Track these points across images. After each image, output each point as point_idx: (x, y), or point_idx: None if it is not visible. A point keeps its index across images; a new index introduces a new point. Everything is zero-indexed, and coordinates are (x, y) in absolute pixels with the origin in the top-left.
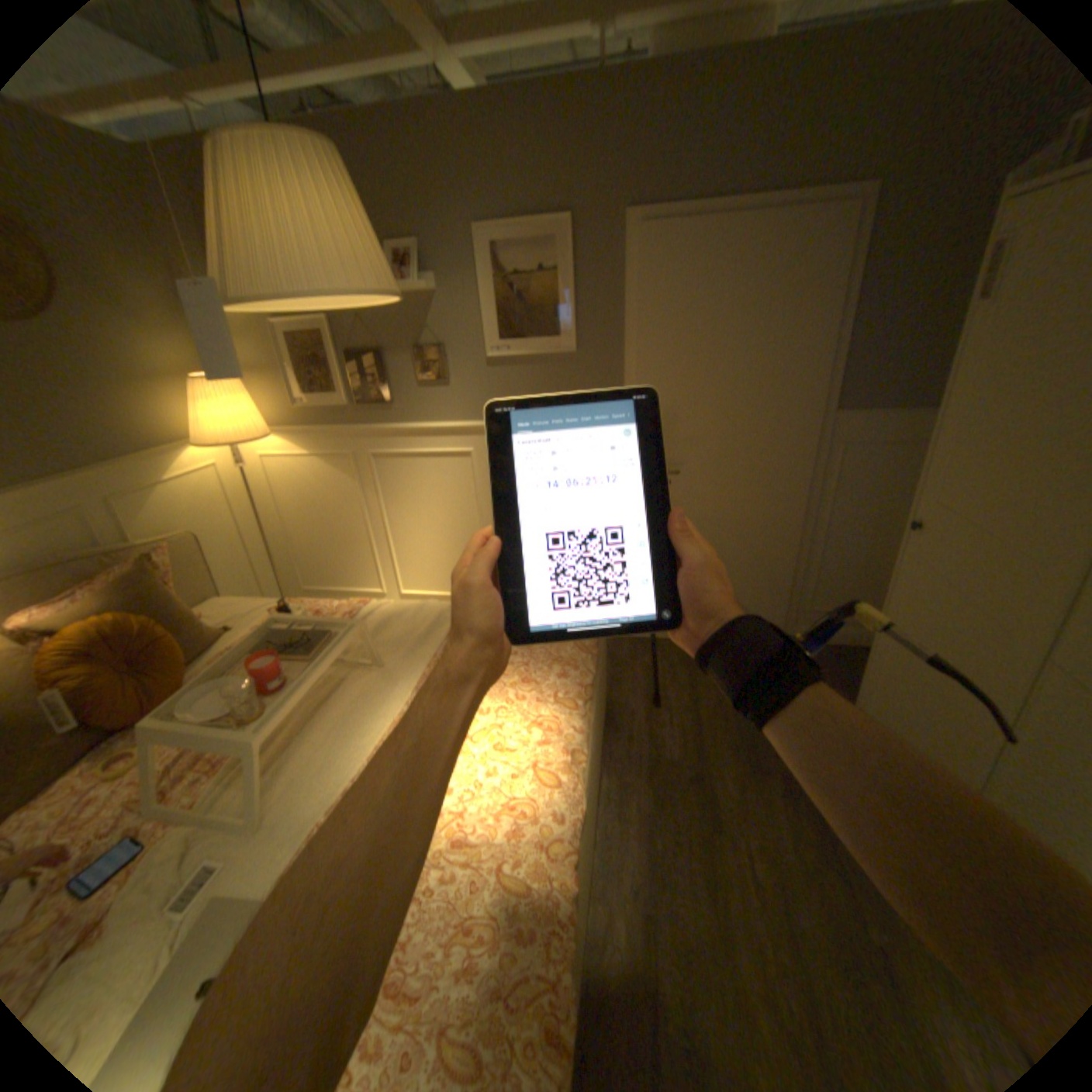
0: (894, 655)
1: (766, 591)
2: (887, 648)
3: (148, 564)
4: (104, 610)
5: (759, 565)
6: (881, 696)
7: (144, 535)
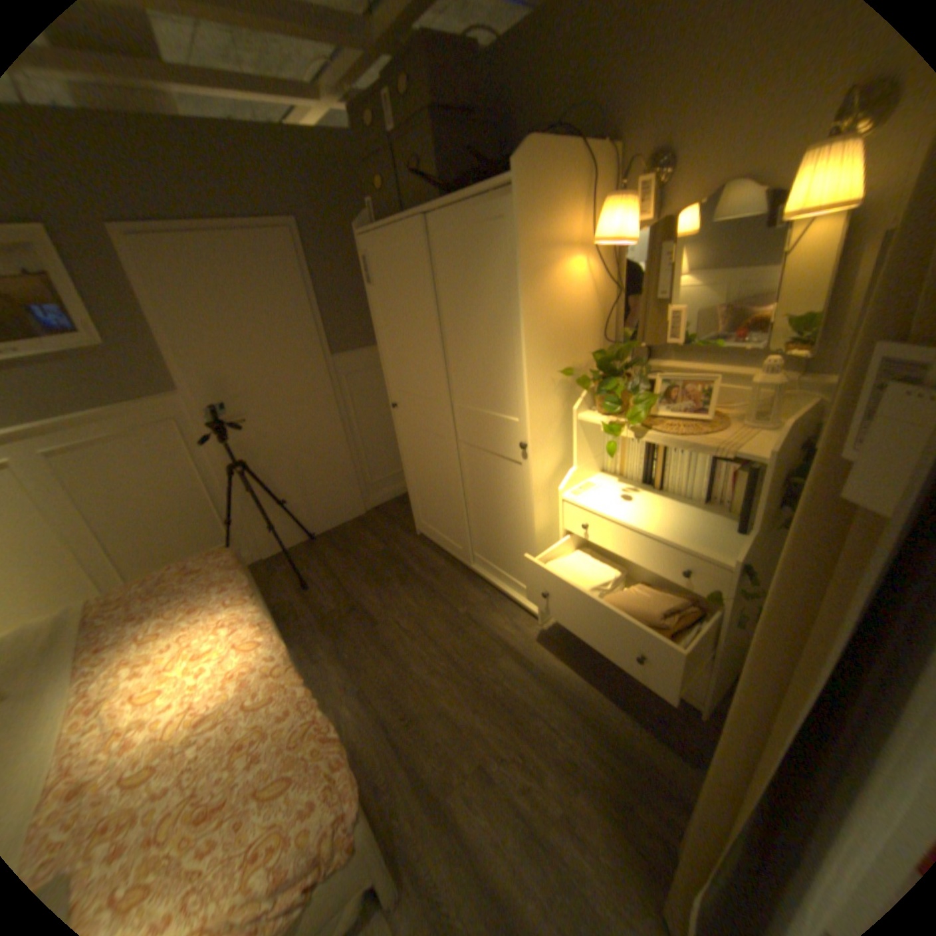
0: (414, 480)
1: (340, 483)
2: (410, 478)
3: None
4: None
5: (328, 468)
6: (419, 506)
7: None
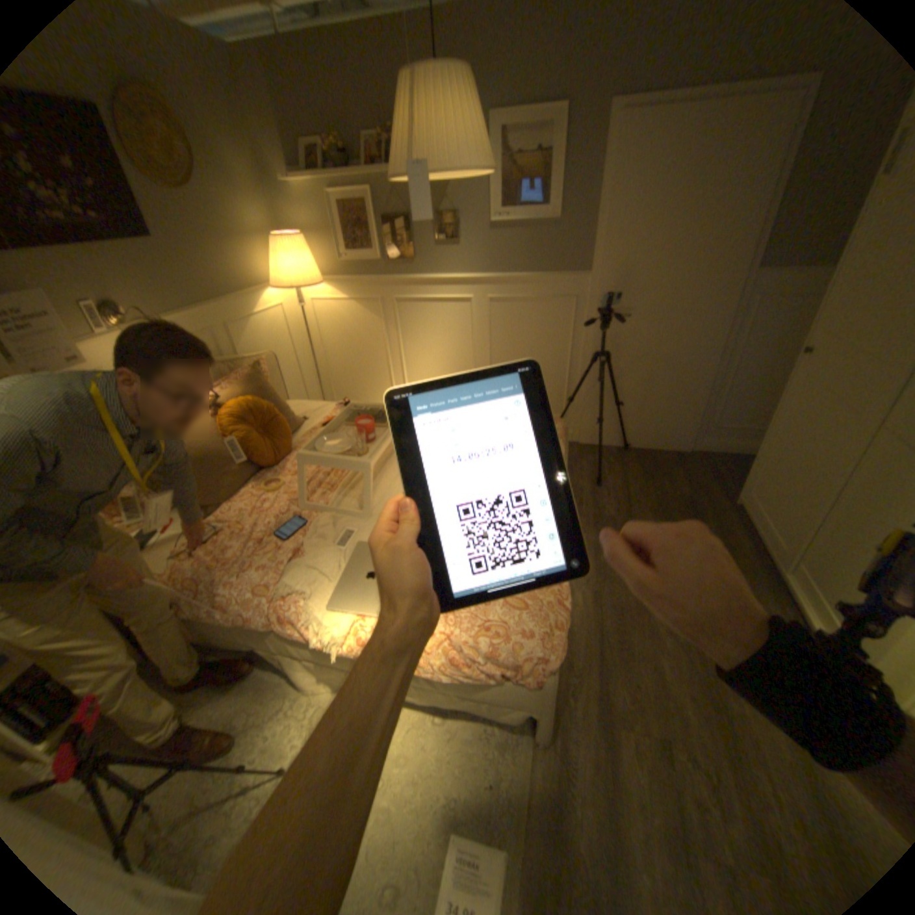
0: (778, 445)
1: (685, 410)
2: (774, 441)
3: (259, 370)
4: (244, 395)
5: (682, 390)
6: (764, 476)
7: (245, 353)
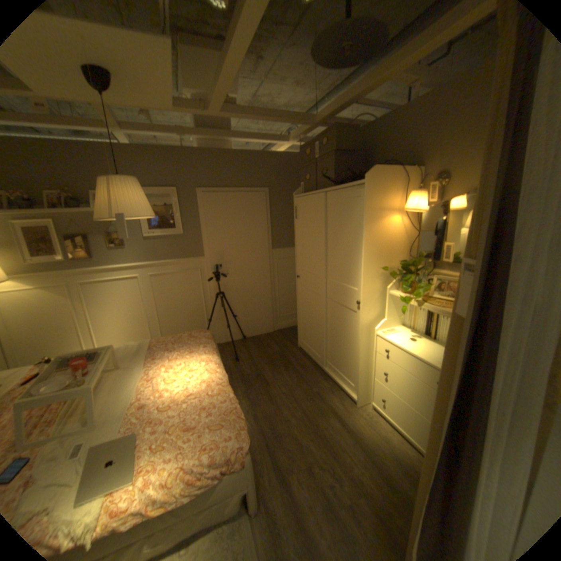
0: (302, 316)
1: (264, 313)
2: (300, 315)
3: None
4: None
5: (260, 304)
6: (302, 331)
7: None
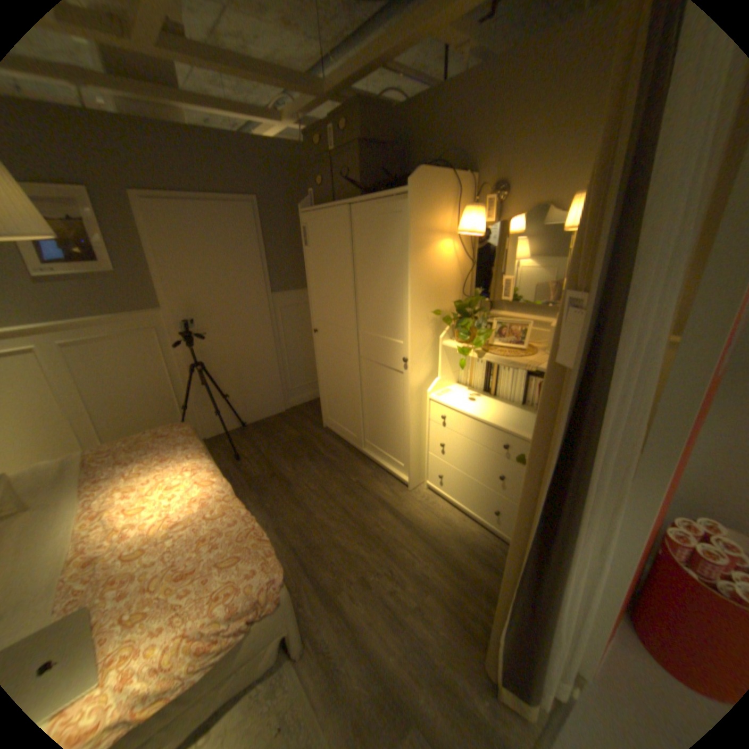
0: (326, 386)
1: (269, 386)
2: (323, 385)
3: None
4: None
5: (262, 374)
6: (328, 405)
7: None
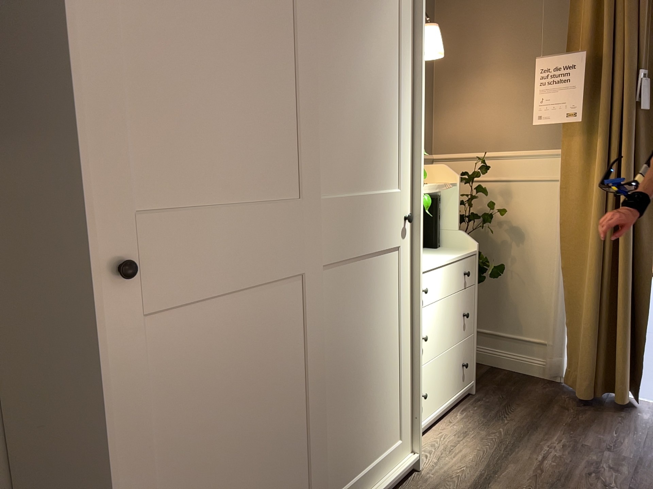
0: None
1: None
2: None
3: None
4: None
5: None
6: None
7: None
